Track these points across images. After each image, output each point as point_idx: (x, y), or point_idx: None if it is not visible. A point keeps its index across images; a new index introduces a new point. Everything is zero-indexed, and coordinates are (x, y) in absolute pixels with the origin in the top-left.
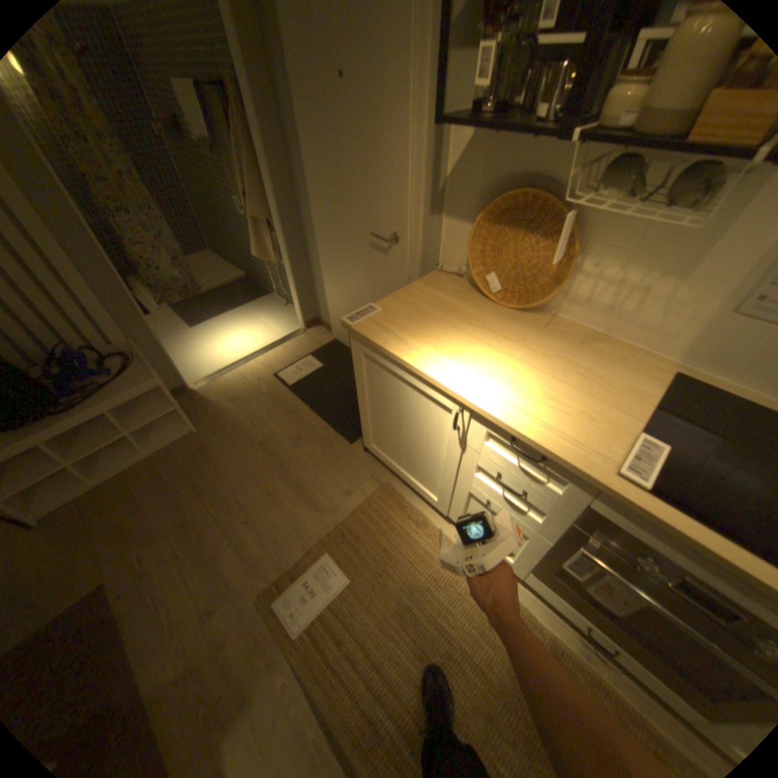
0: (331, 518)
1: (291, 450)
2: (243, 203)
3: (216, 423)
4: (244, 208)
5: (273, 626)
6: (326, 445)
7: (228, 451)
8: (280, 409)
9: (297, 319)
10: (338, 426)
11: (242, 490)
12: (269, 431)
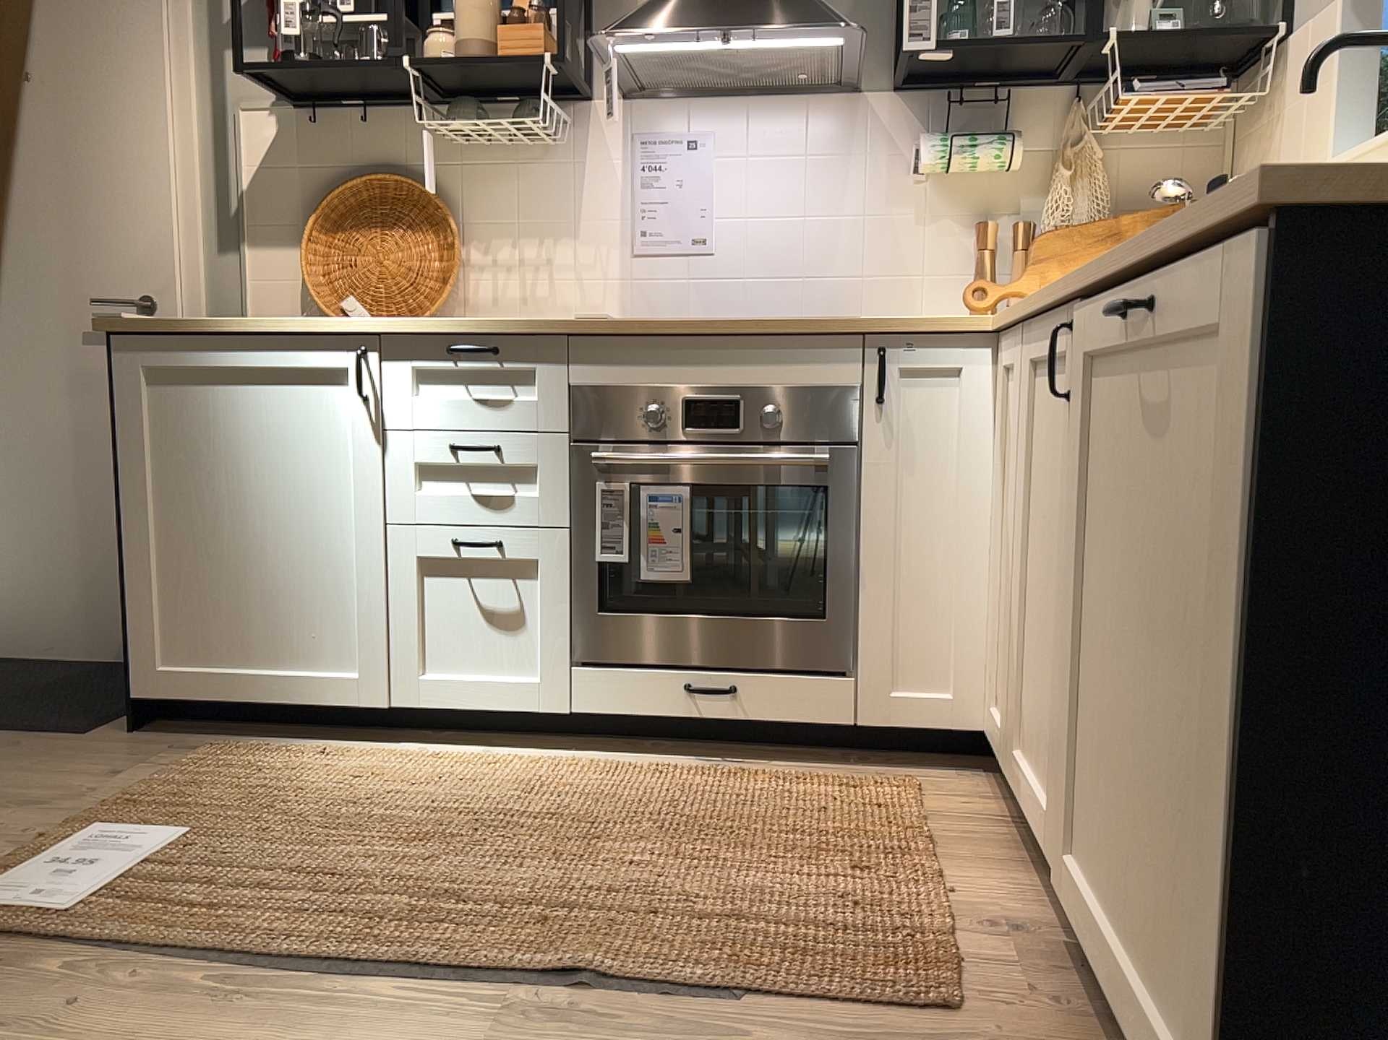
0: (80, 805)
1: None
2: None
3: None
4: None
5: None
6: (0, 749)
7: None
8: None
9: None
10: (26, 725)
11: None
12: None
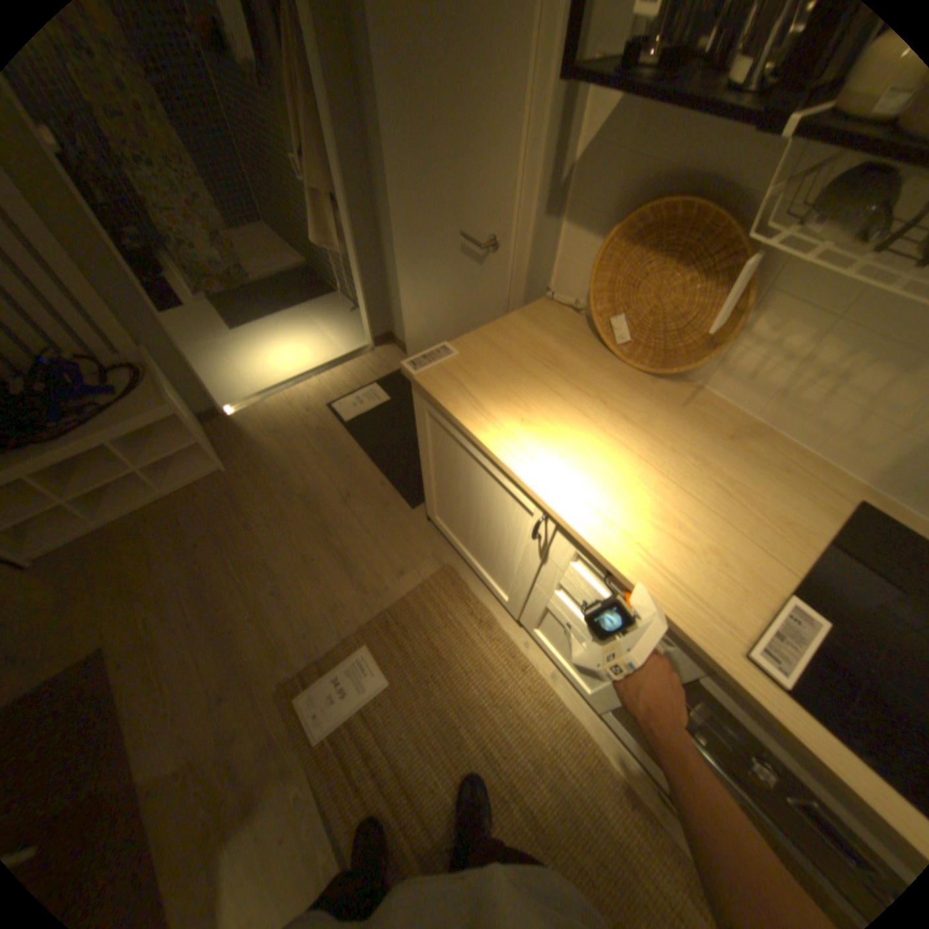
0: (376, 601)
1: (338, 507)
2: (299, 165)
3: (251, 462)
4: (300, 173)
5: (293, 726)
6: (381, 506)
7: (261, 499)
8: (330, 452)
9: (364, 332)
10: (399, 483)
11: (273, 552)
12: (313, 479)
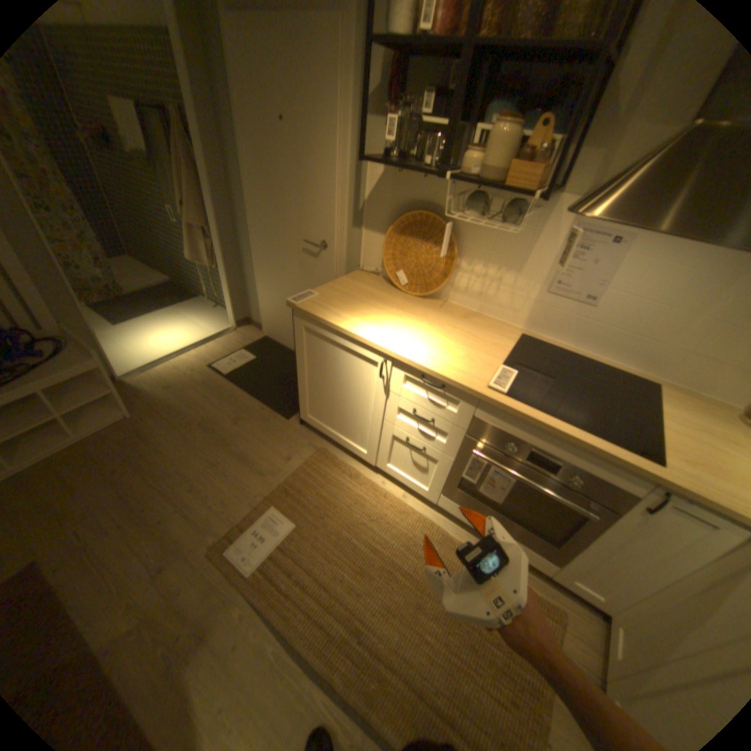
0: (274, 479)
1: (231, 427)
2: (180, 211)
3: (152, 409)
4: (180, 216)
5: (228, 569)
6: (264, 421)
7: (167, 431)
8: (217, 394)
9: (228, 319)
10: (275, 406)
11: (185, 463)
12: (207, 413)
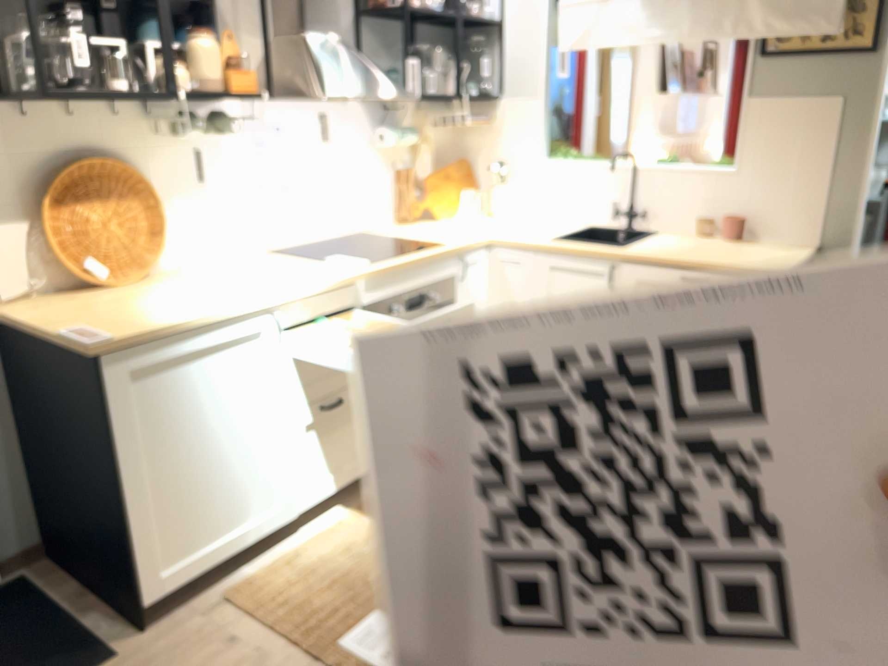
0: (276, 657)
1: None
2: None
3: None
4: None
5: None
6: None
7: None
8: None
9: None
10: None
11: None
12: None
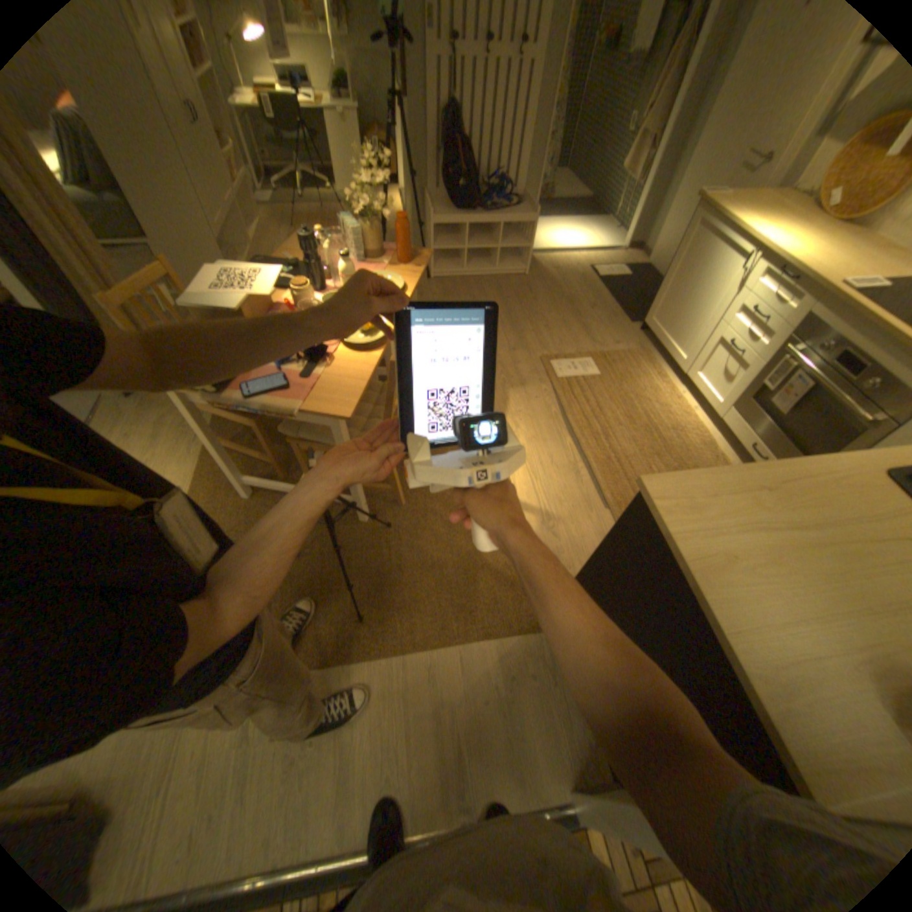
0: (599, 348)
1: (586, 309)
2: (643, 117)
3: (540, 277)
4: (641, 122)
5: (547, 369)
6: (612, 316)
7: (544, 292)
8: (587, 286)
9: (624, 238)
10: (626, 311)
11: (547, 313)
12: (574, 294)
